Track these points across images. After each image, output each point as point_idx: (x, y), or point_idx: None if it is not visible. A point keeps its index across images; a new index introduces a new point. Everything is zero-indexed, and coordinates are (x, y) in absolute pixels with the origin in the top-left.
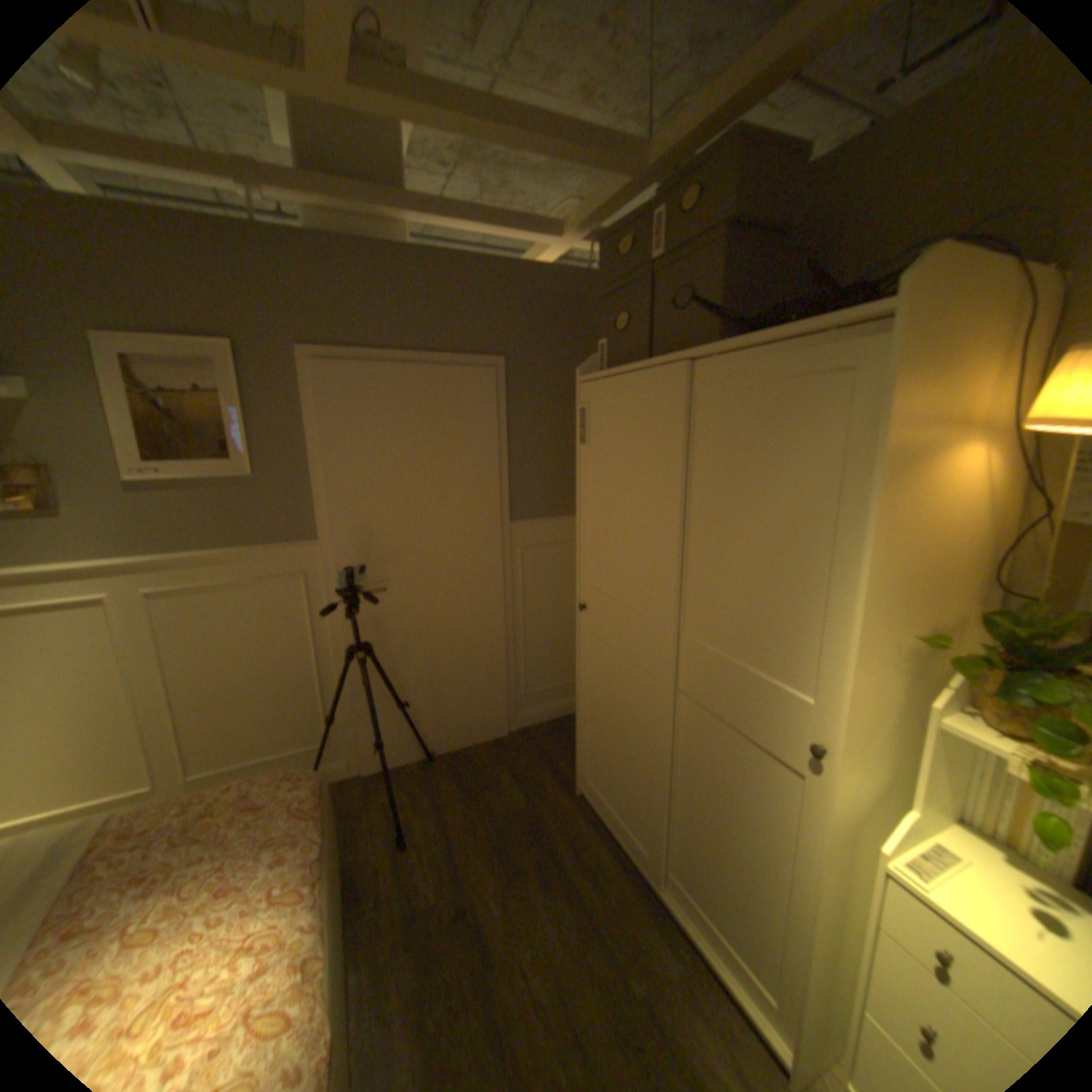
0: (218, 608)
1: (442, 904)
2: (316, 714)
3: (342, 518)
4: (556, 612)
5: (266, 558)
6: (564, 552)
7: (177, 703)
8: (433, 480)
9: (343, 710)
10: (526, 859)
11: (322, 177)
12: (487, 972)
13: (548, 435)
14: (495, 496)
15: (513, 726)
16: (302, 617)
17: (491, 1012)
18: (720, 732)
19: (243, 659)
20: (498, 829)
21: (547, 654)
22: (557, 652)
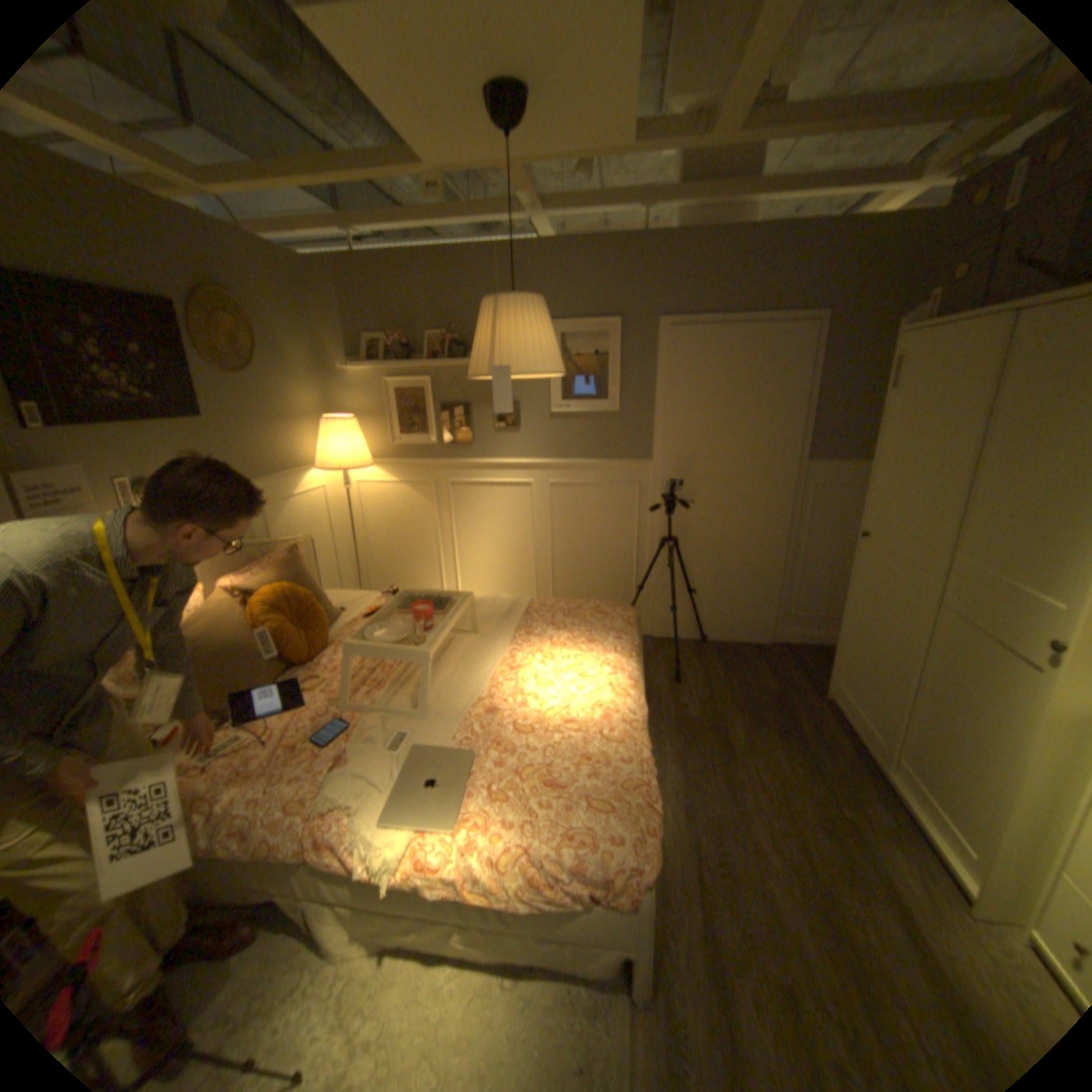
0: (586, 499)
1: (706, 720)
2: (631, 585)
3: (672, 446)
4: (842, 549)
5: (618, 470)
6: (861, 494)
7: (556, 555)
8: (746, 420)
9: (649, 586)
10: (774, 720)
11: (700, 185)
12: (733, 762)
13: (865, 381)
14: (799, 436)
15: (779, 640)
16: (634, 515)
17: (733, 779)
18: (977, 640)
19: (595, 536)
20: (754, 697)
21: (824, 585)
22: (835, 586)
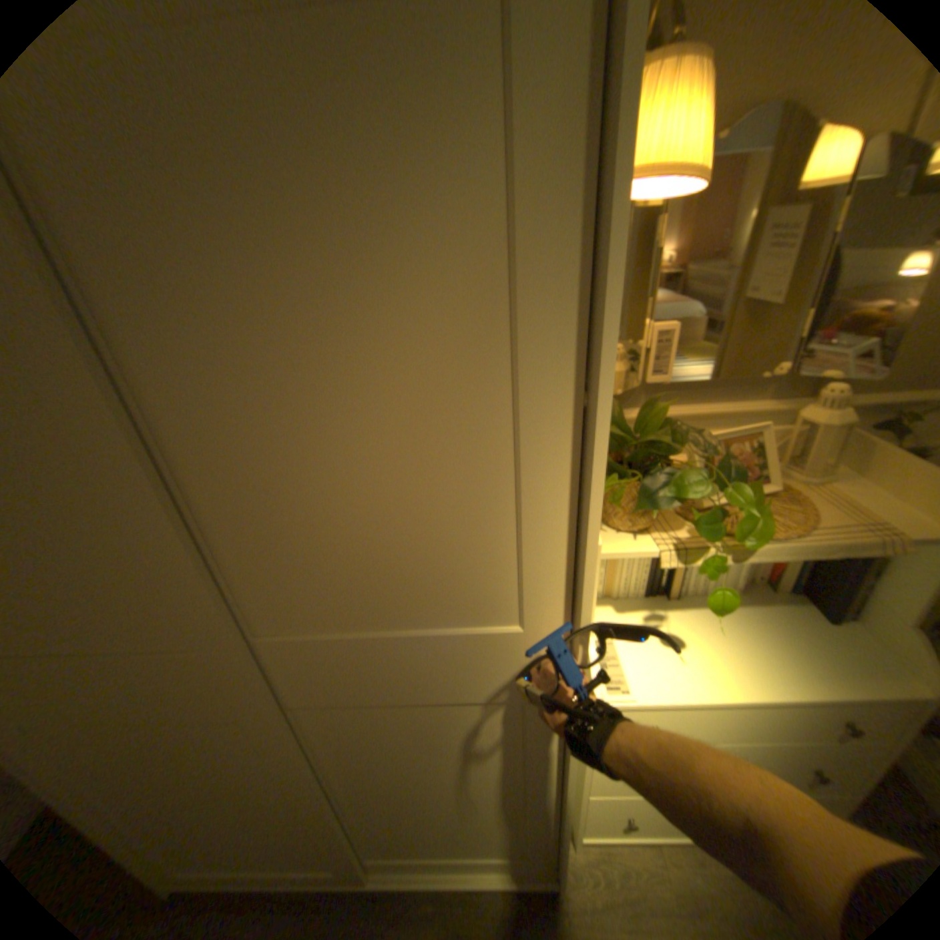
0: None
1: None
2: None
3: None
4: None
5: None
6: None
7: None
8: None
9: None
10: None
11: None
12: None
13: None
14: None
15: None
16: None
17: None
18: (382, 719)
19: None
20: None
21: None
22: None
